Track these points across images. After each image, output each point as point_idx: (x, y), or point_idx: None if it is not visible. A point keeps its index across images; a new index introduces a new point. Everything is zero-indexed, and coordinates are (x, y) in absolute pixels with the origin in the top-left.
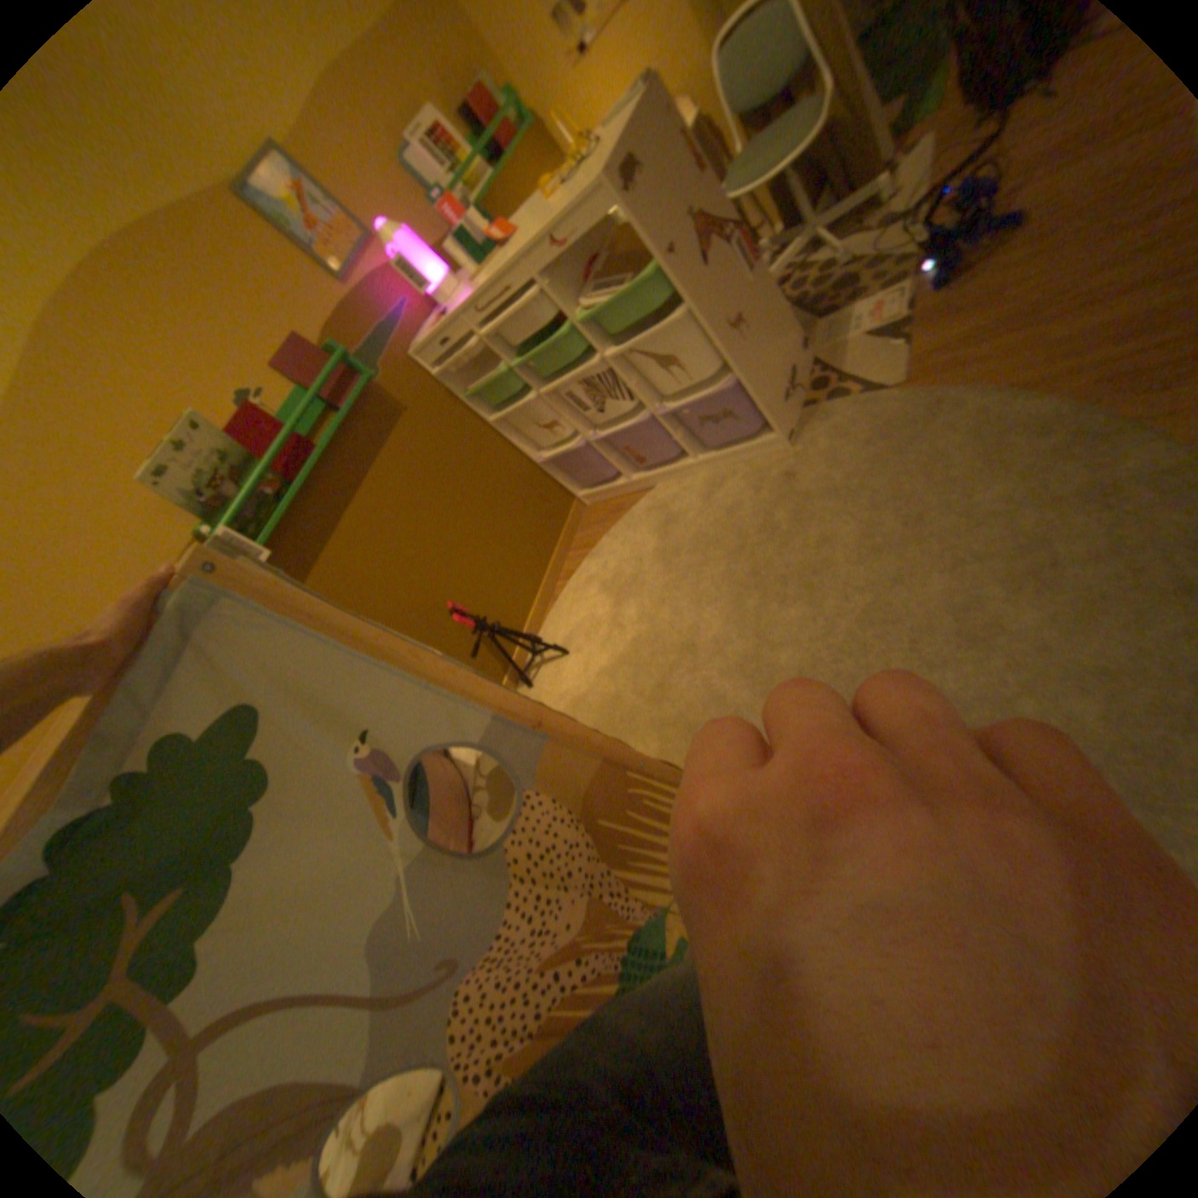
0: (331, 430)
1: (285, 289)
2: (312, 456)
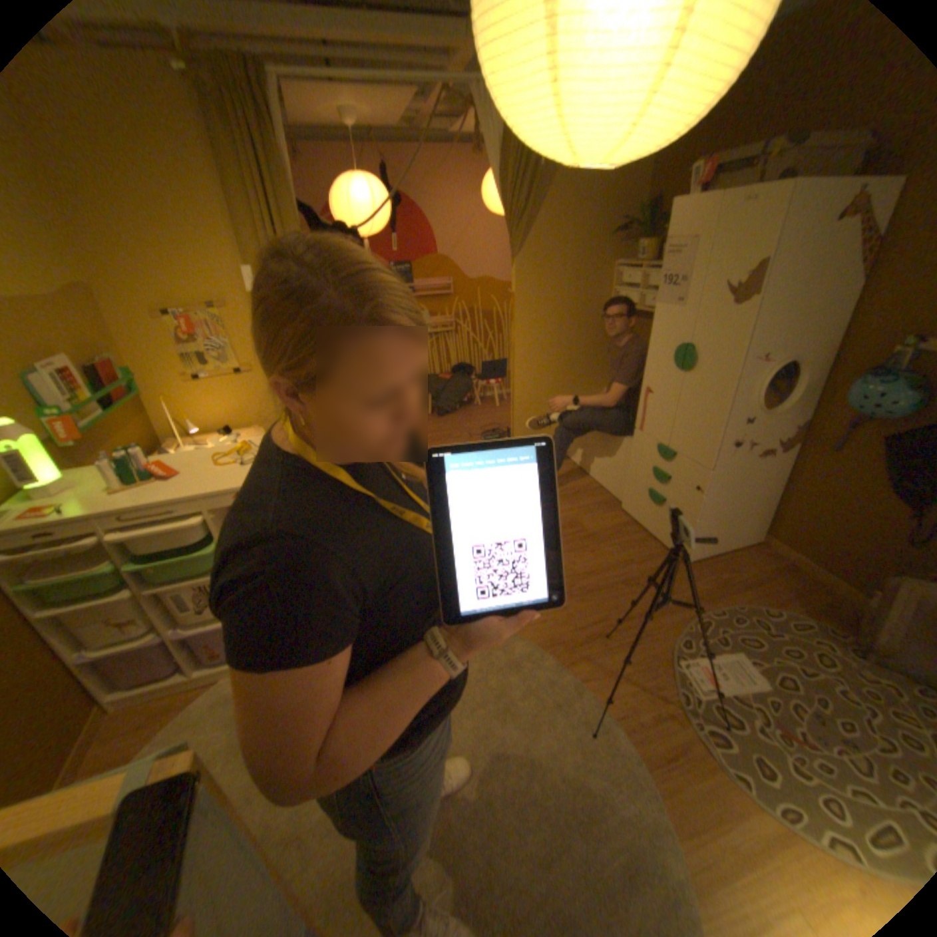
0: None
1: None
2: None
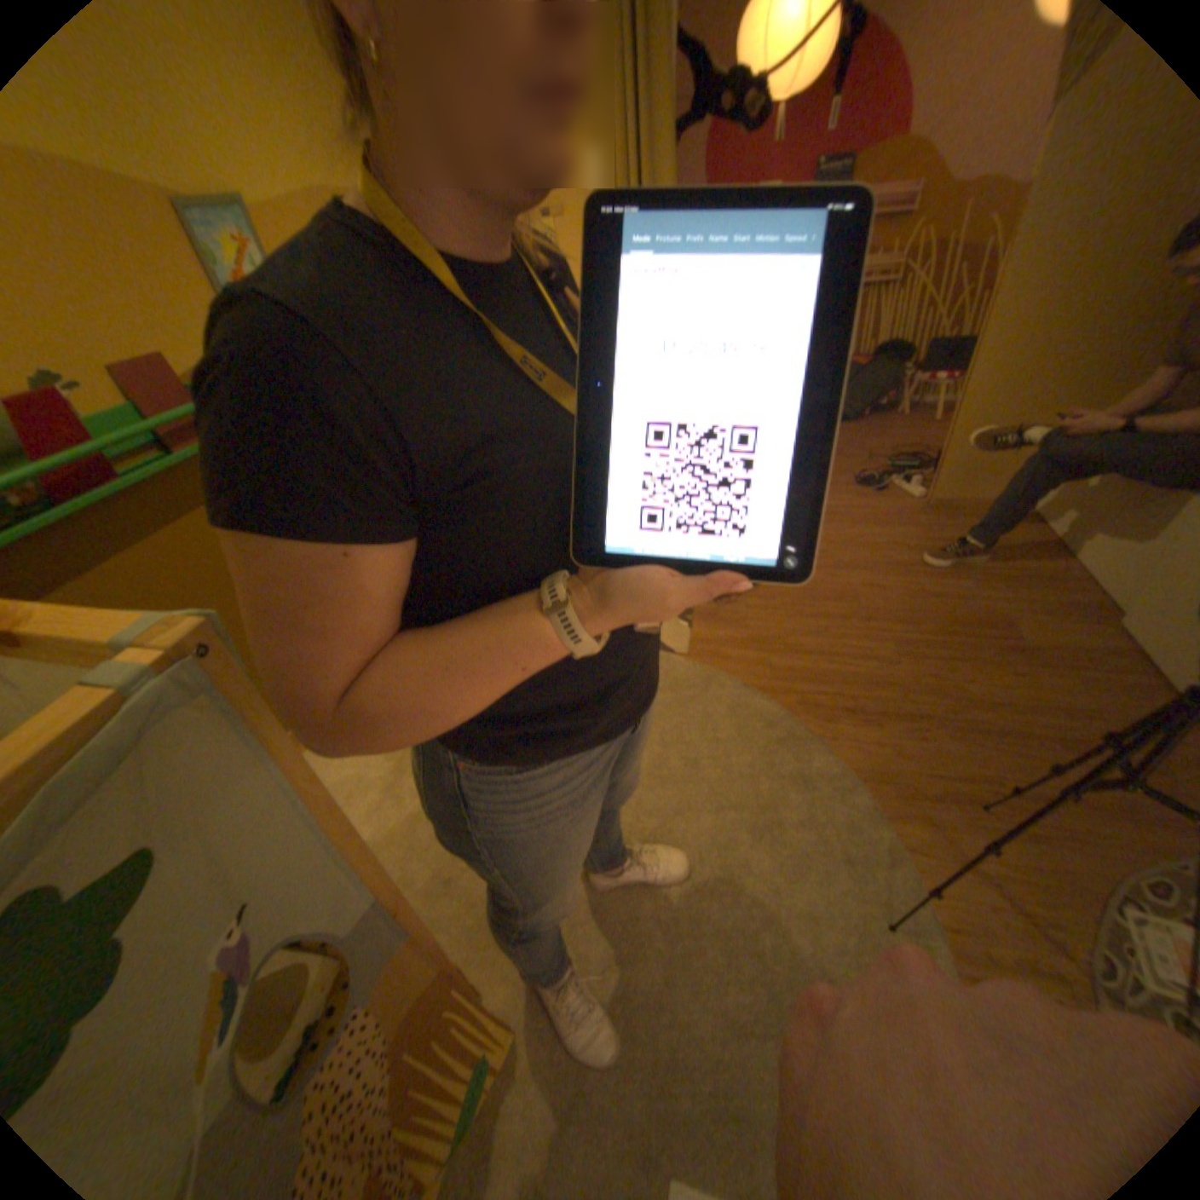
0: (151, 470)
1: (174, 310)
2: (107, 486)
